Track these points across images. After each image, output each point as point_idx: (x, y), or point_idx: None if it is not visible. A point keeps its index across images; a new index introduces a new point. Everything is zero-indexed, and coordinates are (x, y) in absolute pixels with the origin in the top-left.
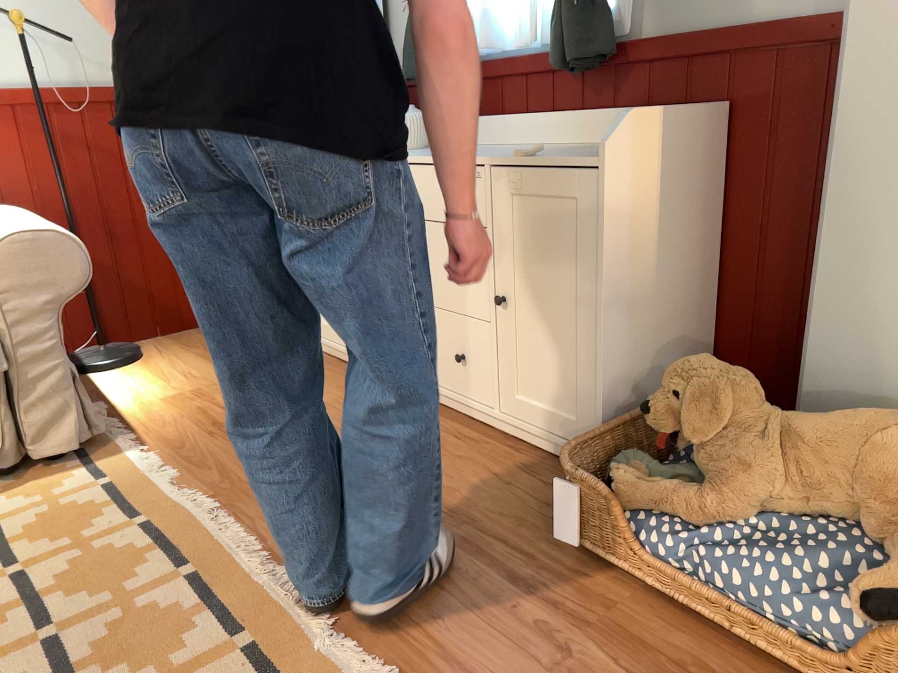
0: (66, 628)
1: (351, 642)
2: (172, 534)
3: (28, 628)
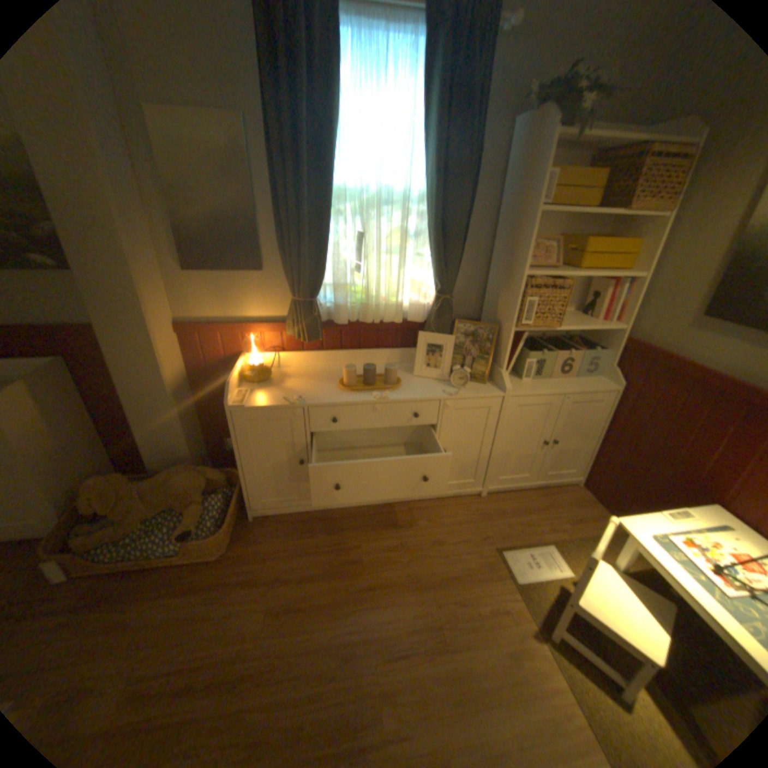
0: None
1: None
2: None
3: None
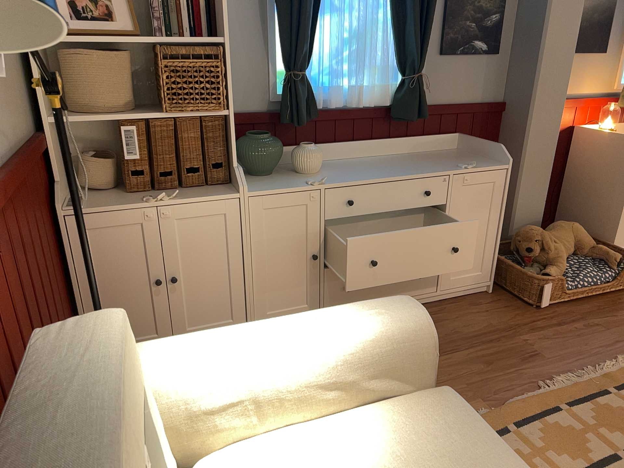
0: (617, 450)
1: (604, 364)
2: (528, 414)
3: (620, 465)
